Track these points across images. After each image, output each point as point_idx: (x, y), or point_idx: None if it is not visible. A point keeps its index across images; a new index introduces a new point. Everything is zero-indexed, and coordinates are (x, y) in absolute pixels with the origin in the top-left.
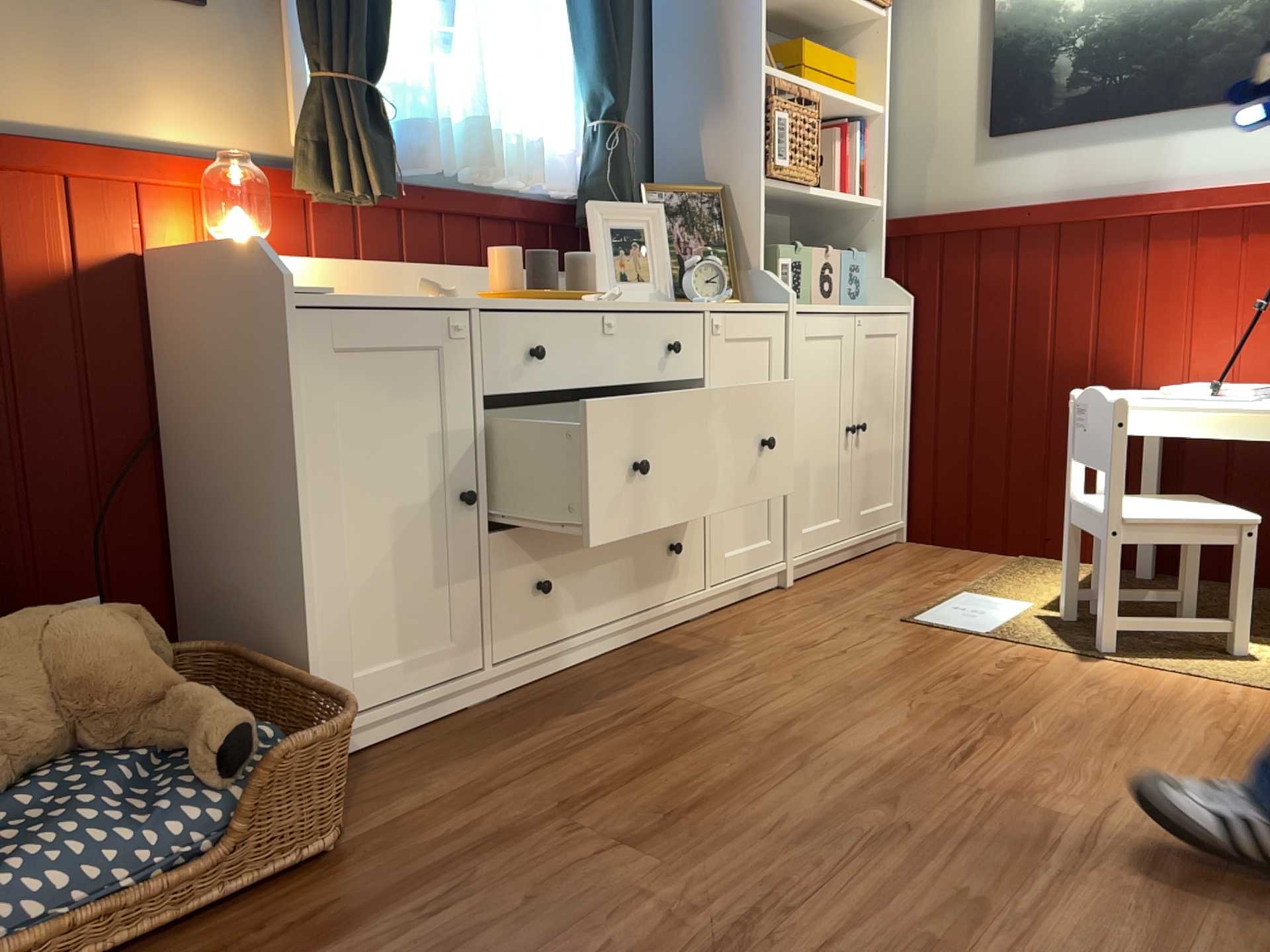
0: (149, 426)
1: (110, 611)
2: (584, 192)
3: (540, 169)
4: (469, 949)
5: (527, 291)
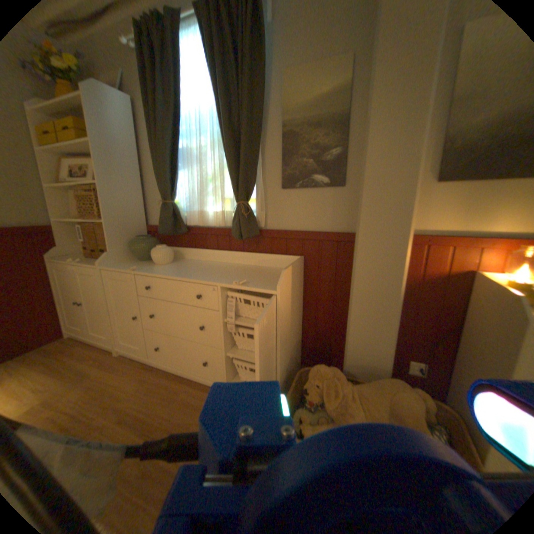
0: (460, 324)
1: (418, 395)
2: None
3: None
4: None
5: None
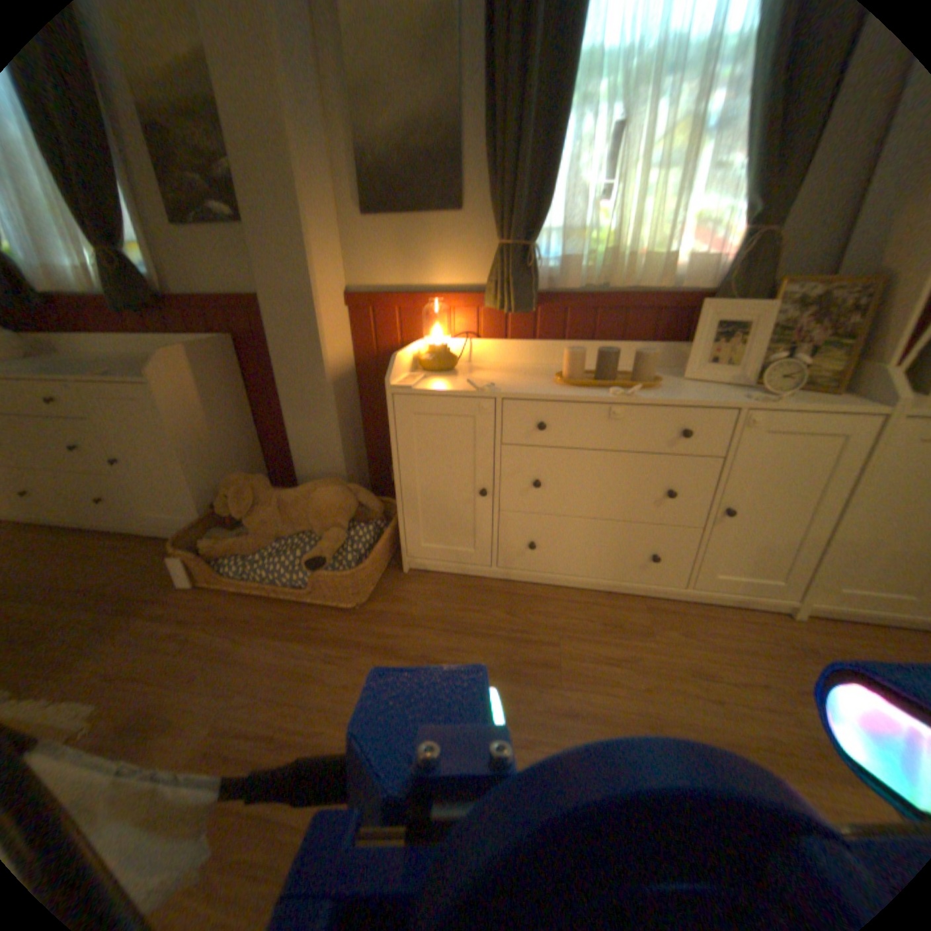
0: None
1: (345, 488)
2: (723, 286)
3: (691, 269)
4: (310, 685)
5: (571, 381)
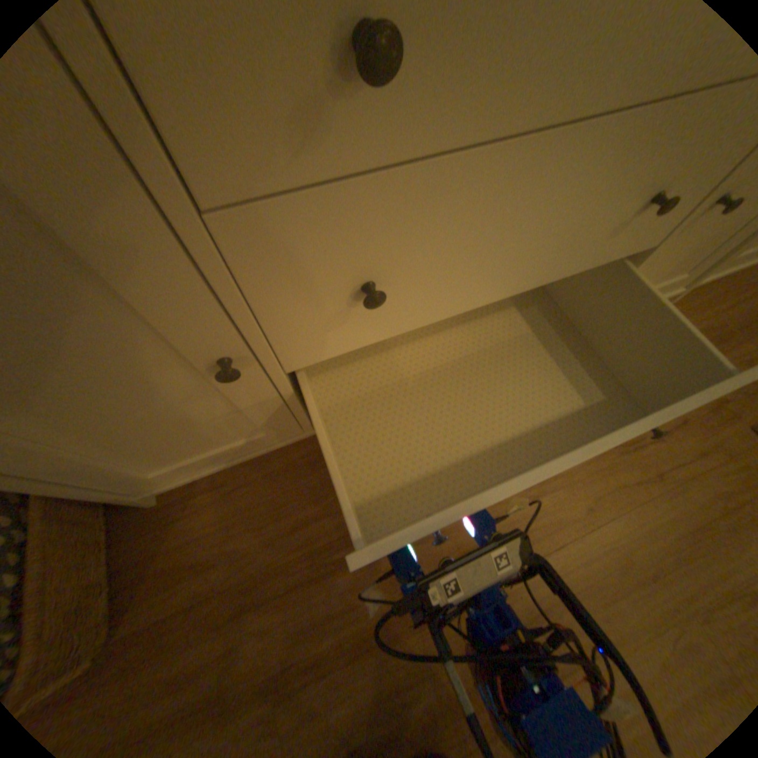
0: None
1: None
2: None
3: None
4: None
5: None
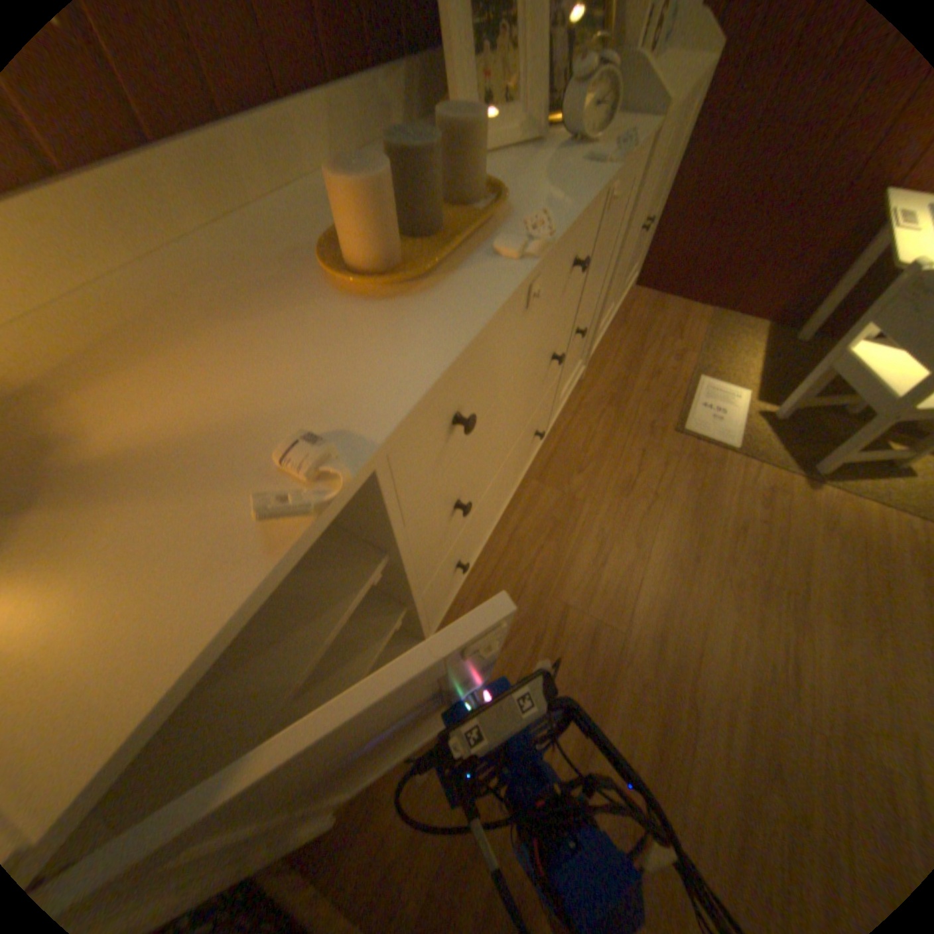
0: None
1: None
2: None
3: None
4: None
5: (419, 269)
